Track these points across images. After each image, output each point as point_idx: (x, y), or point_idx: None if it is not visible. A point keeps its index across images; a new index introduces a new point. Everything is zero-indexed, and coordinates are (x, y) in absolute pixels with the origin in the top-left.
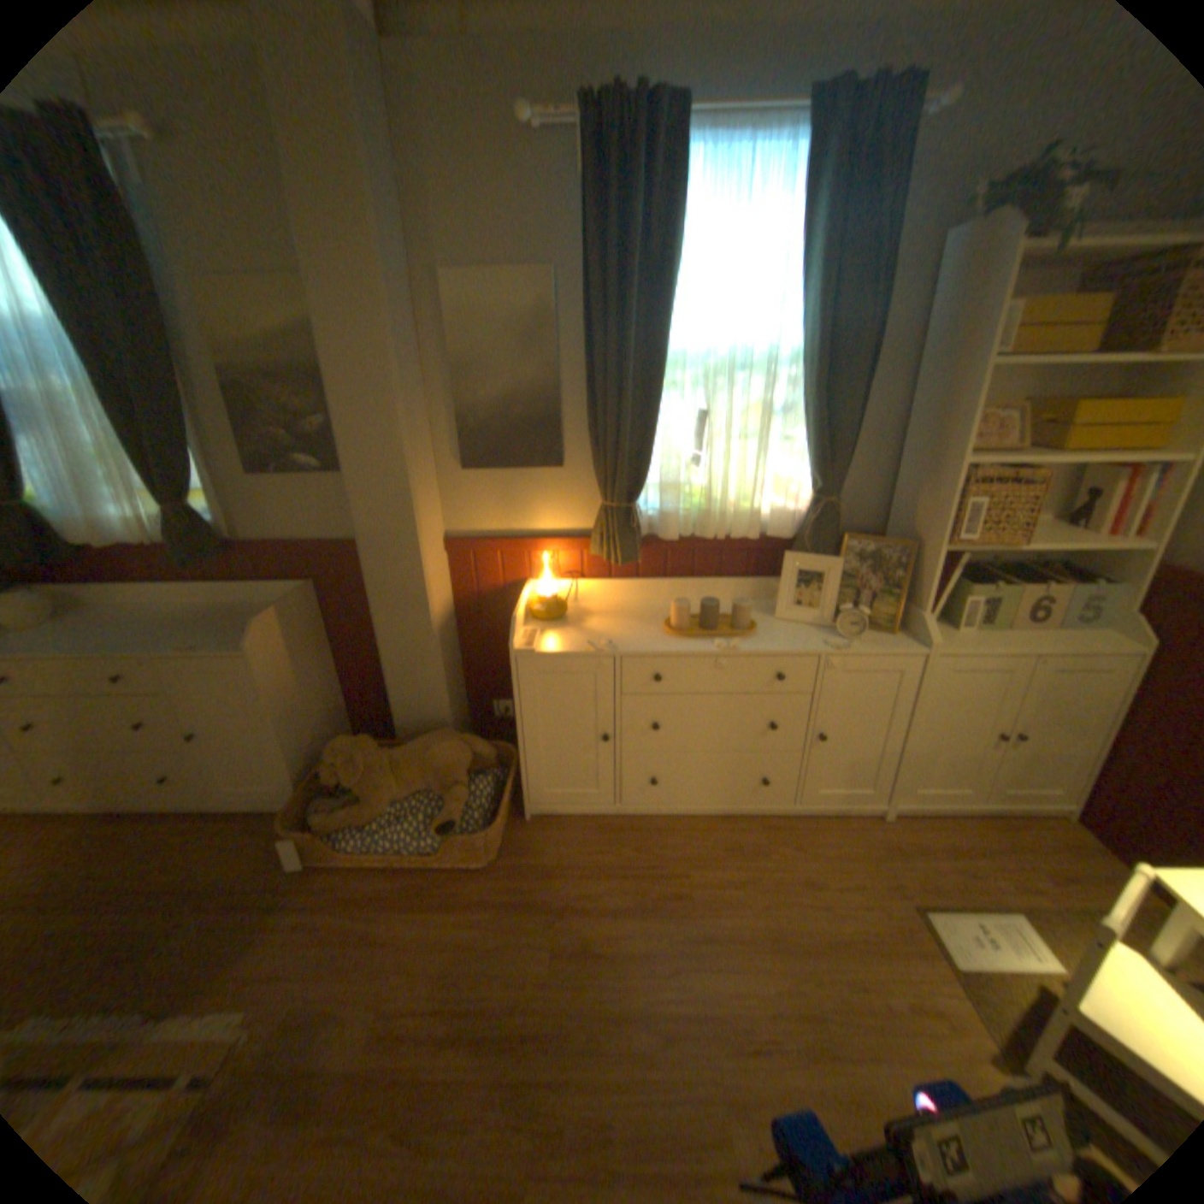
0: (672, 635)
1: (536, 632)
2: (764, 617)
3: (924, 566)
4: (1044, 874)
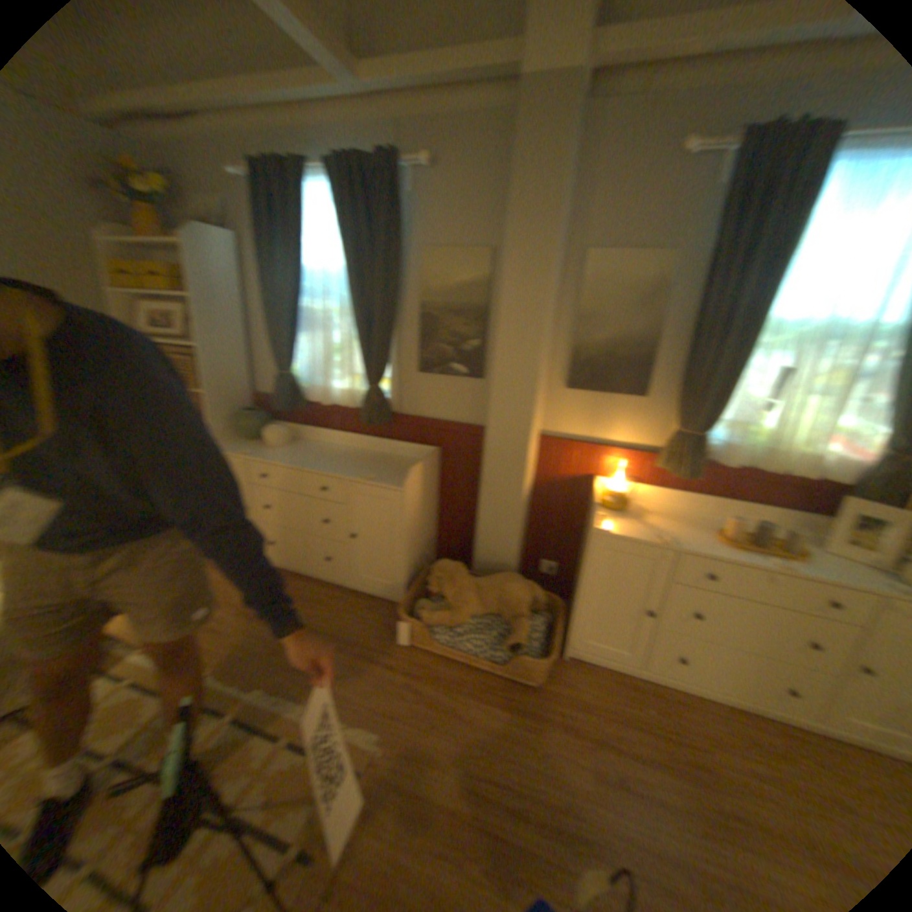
0: (728, 545)
1: (608, 518)
2: (814, 547)
3: None
4: None
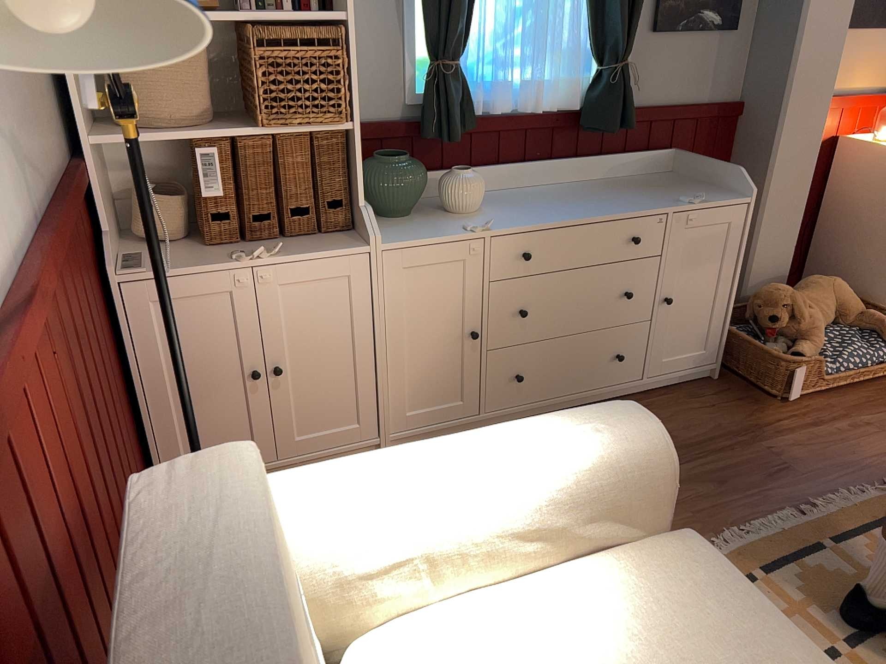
0: None
1: None
2: None
3: None
4: None
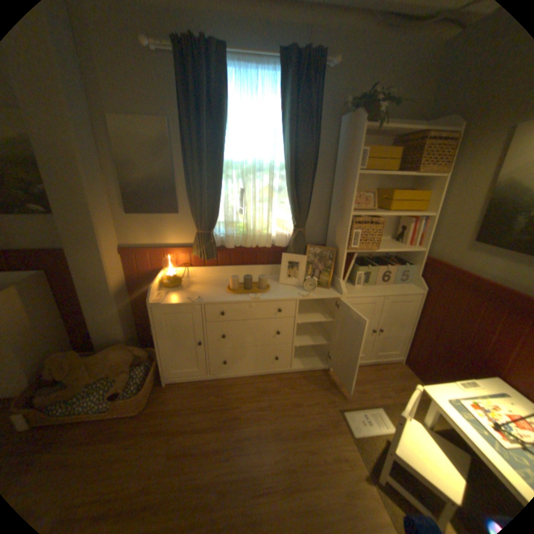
0: (230, 293)
1: (163, 294)
2: (275, 282)
3: (339, 259)
4: (391, 388)
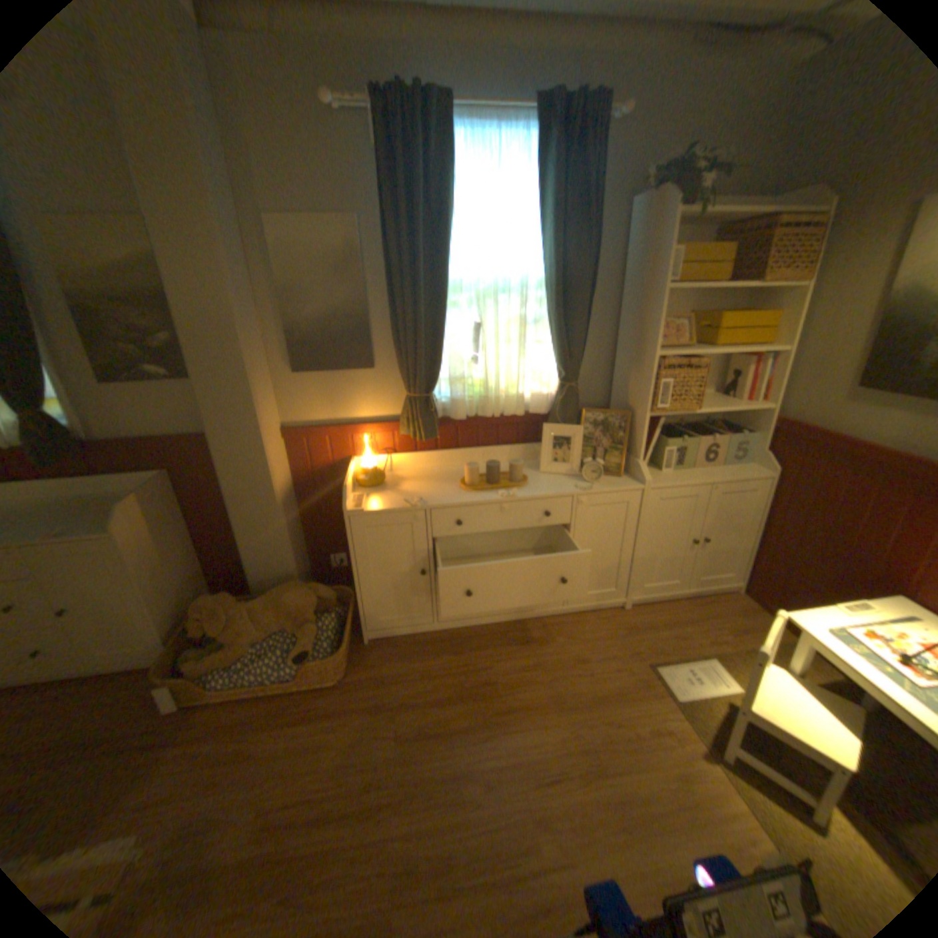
0: (467, 490)
1: (363, 497)
2: (532, 472)
3: (636, 428)
4: (727, 631)
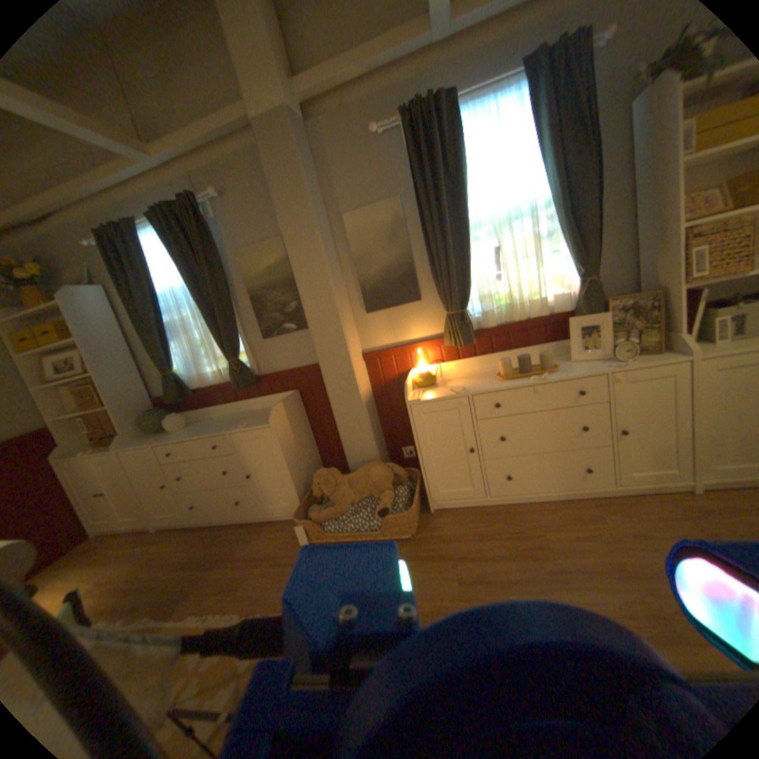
0: (503, 379)
1: (419, 392)
2: (564, 361)
3: (672, 303)
4: None
